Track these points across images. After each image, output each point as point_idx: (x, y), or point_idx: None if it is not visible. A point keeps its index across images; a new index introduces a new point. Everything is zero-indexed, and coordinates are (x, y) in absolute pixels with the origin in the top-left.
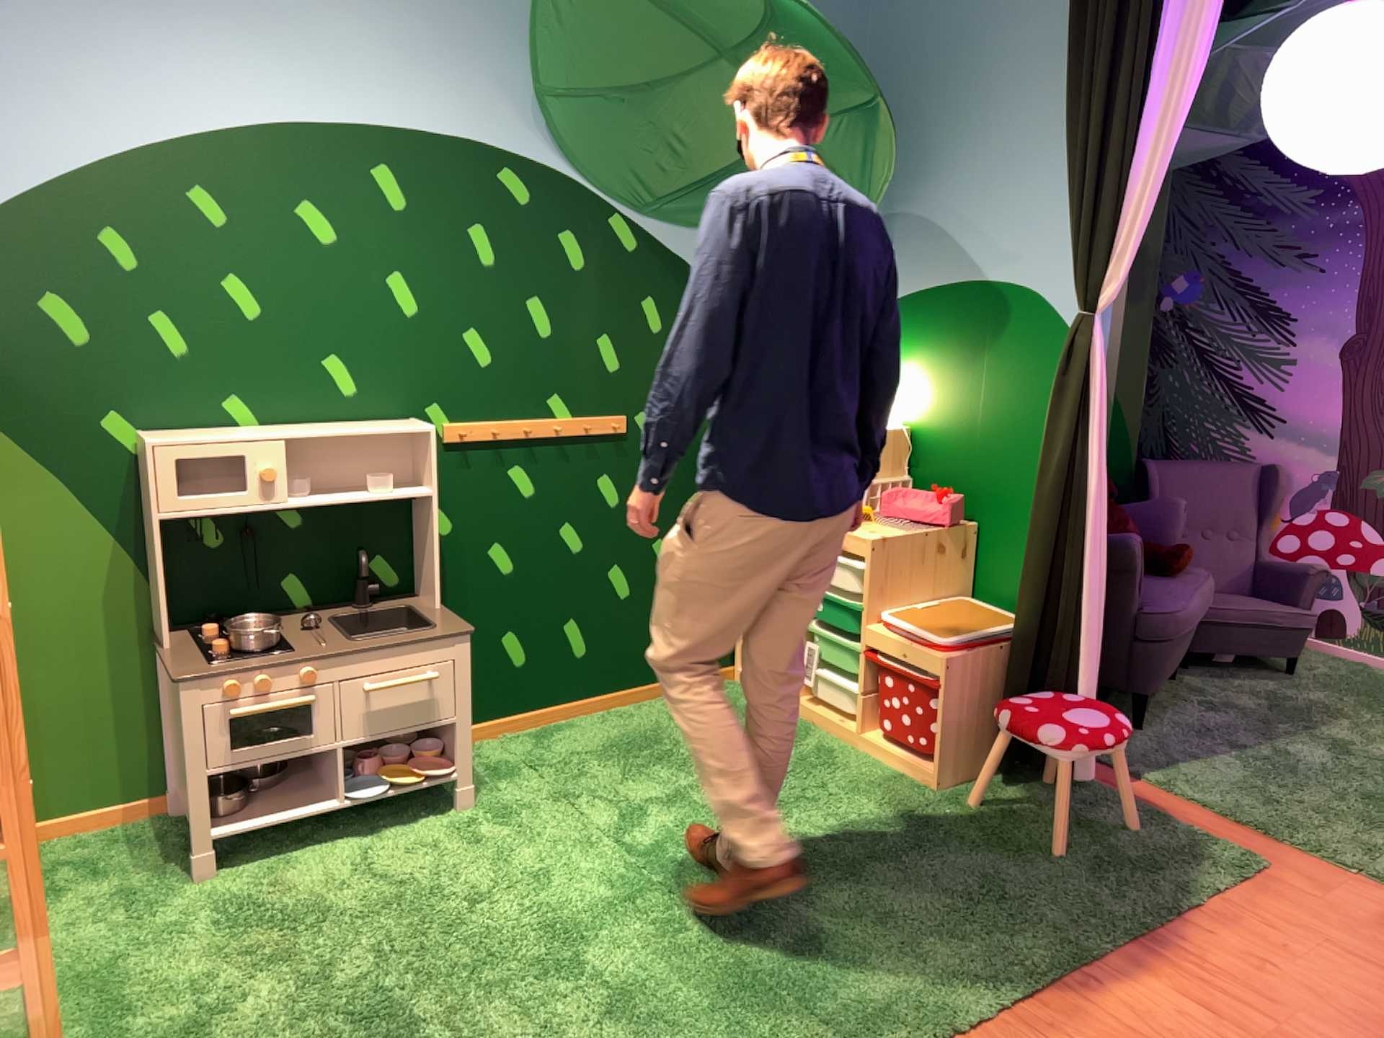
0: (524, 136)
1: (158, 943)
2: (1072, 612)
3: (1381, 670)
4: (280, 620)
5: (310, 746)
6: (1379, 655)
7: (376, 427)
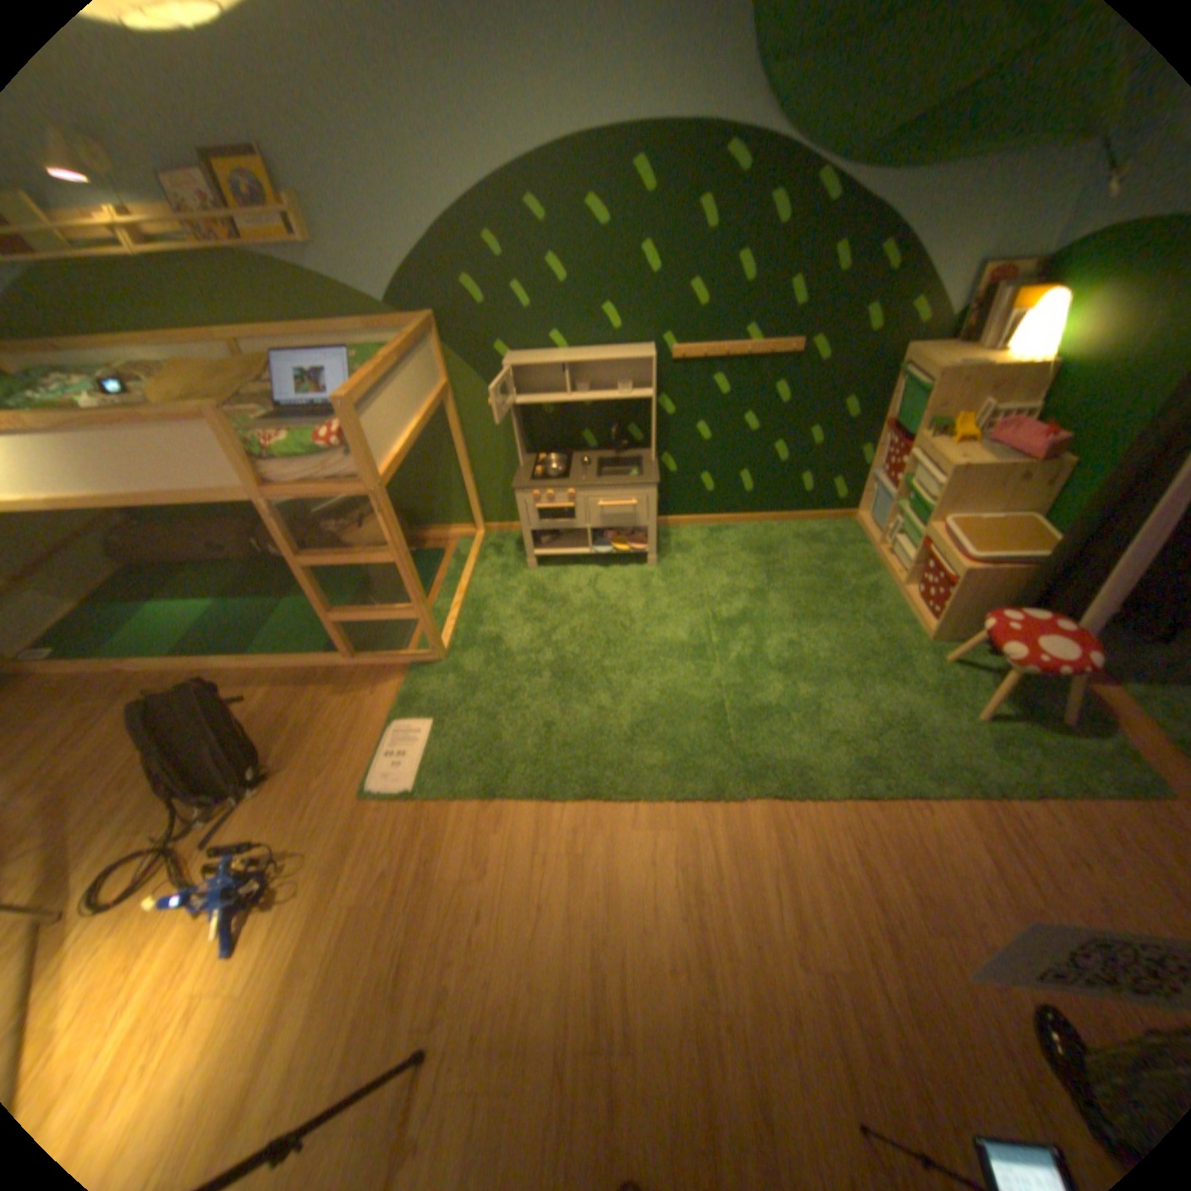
0: (751, 107)
1: (503, 596)
2: (1105, 565)
3: None
4: (576, 457)
5: (573, 526)
6: None
7: (622, 355)
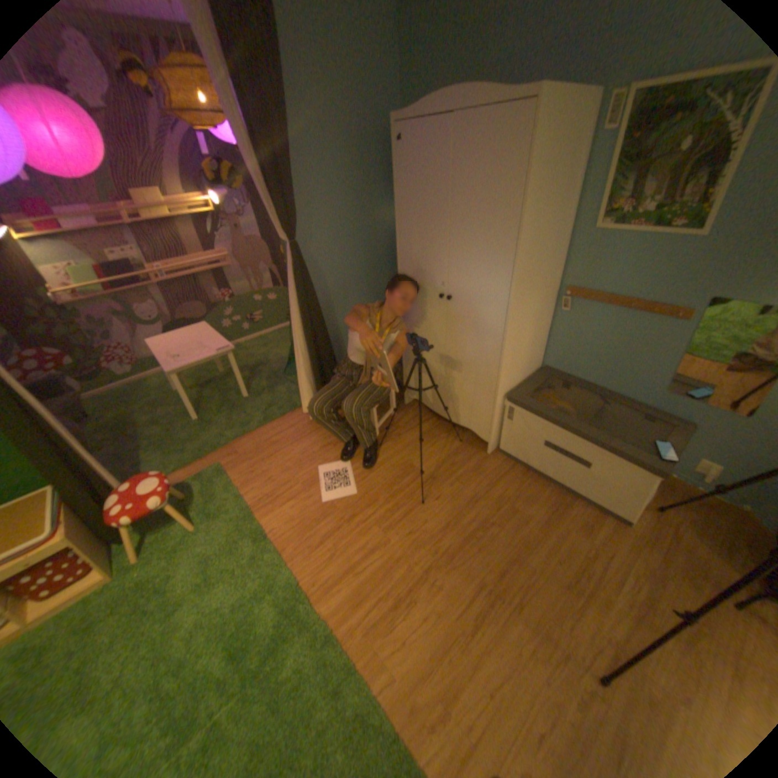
0: None
1: None
2: (81, 462)
3: (104, 393)
4: None
5: None
6: (97, 389)
7: None
